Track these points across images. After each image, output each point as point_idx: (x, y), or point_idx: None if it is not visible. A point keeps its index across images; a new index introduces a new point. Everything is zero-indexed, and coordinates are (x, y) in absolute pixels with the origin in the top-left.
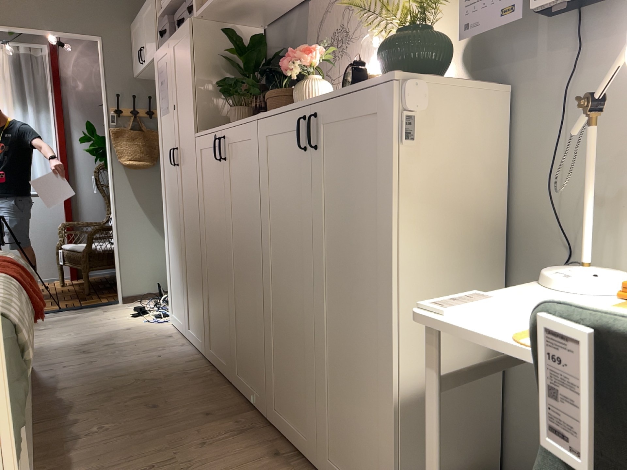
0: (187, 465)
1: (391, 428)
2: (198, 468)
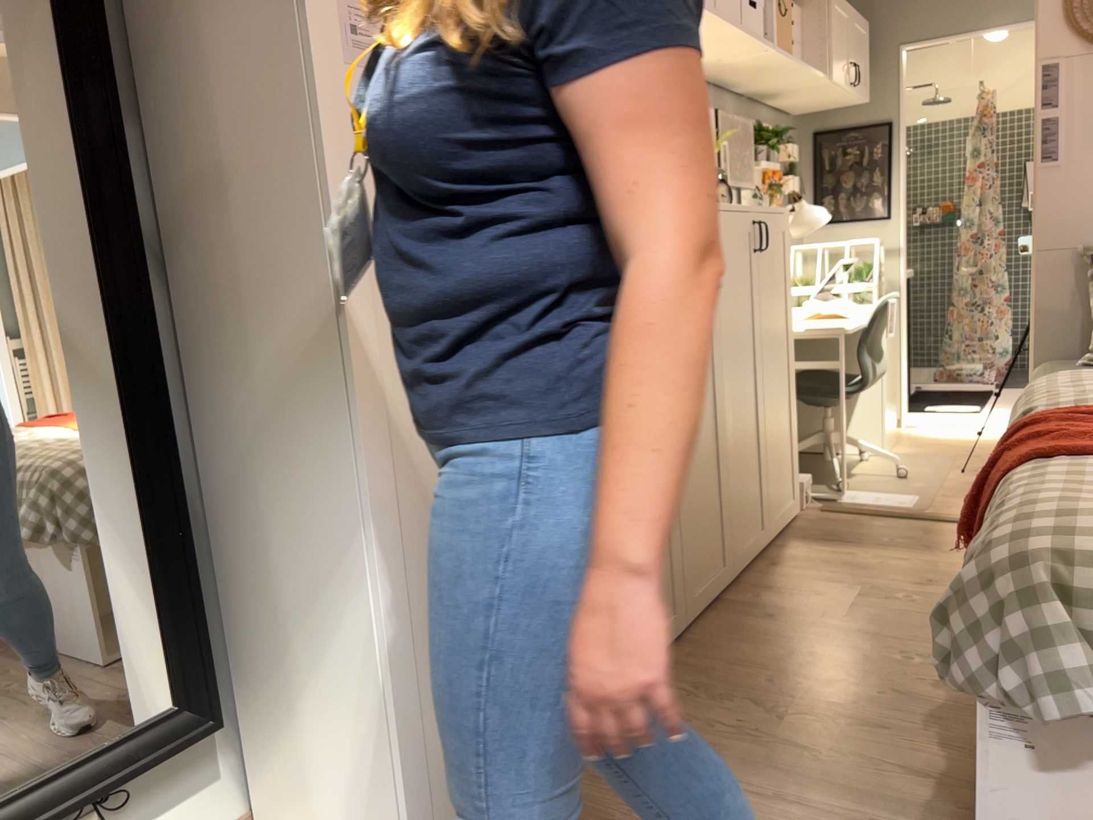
0: (850, 590)
1: (797, 430)
2: (844, 584)
